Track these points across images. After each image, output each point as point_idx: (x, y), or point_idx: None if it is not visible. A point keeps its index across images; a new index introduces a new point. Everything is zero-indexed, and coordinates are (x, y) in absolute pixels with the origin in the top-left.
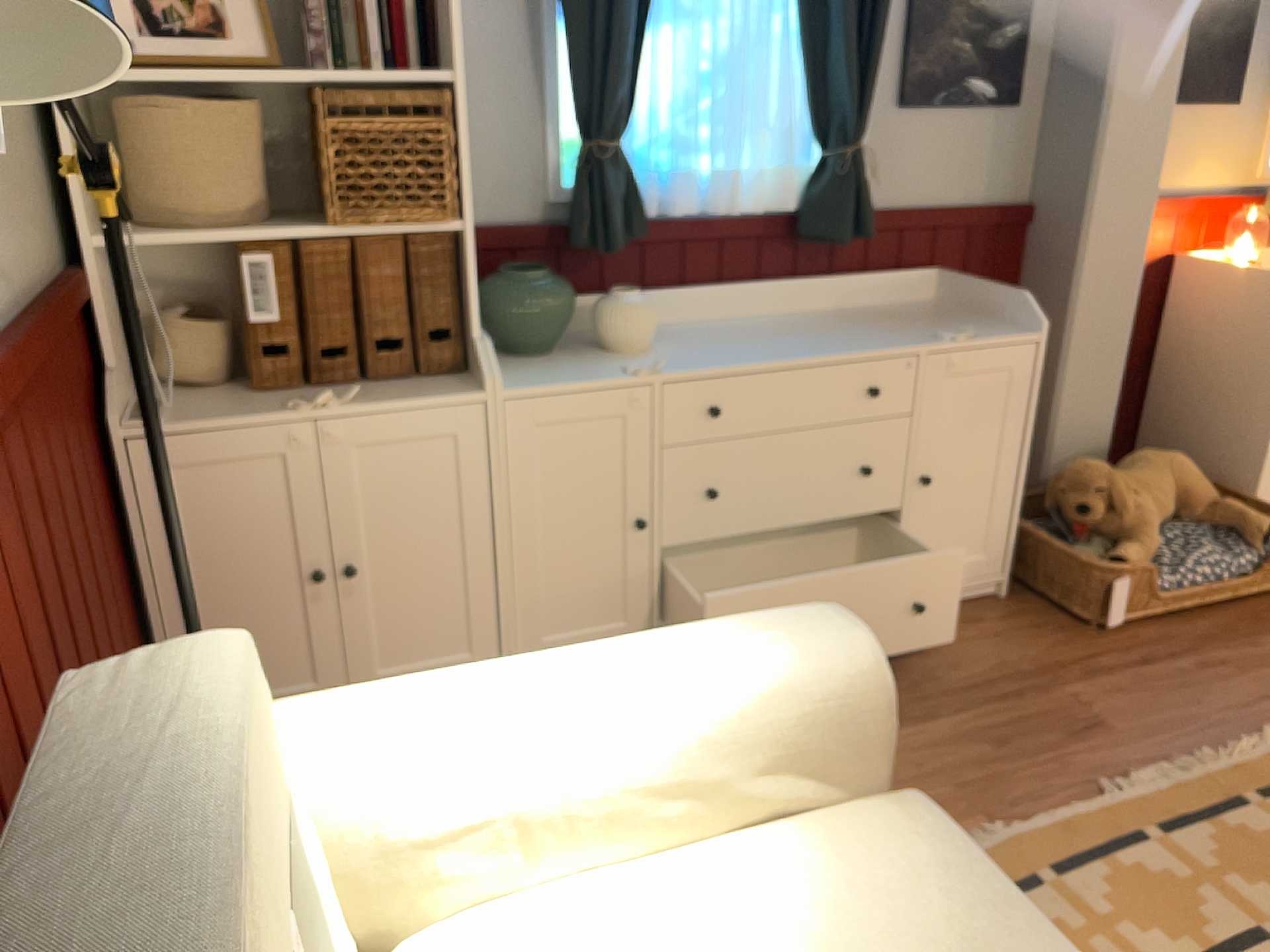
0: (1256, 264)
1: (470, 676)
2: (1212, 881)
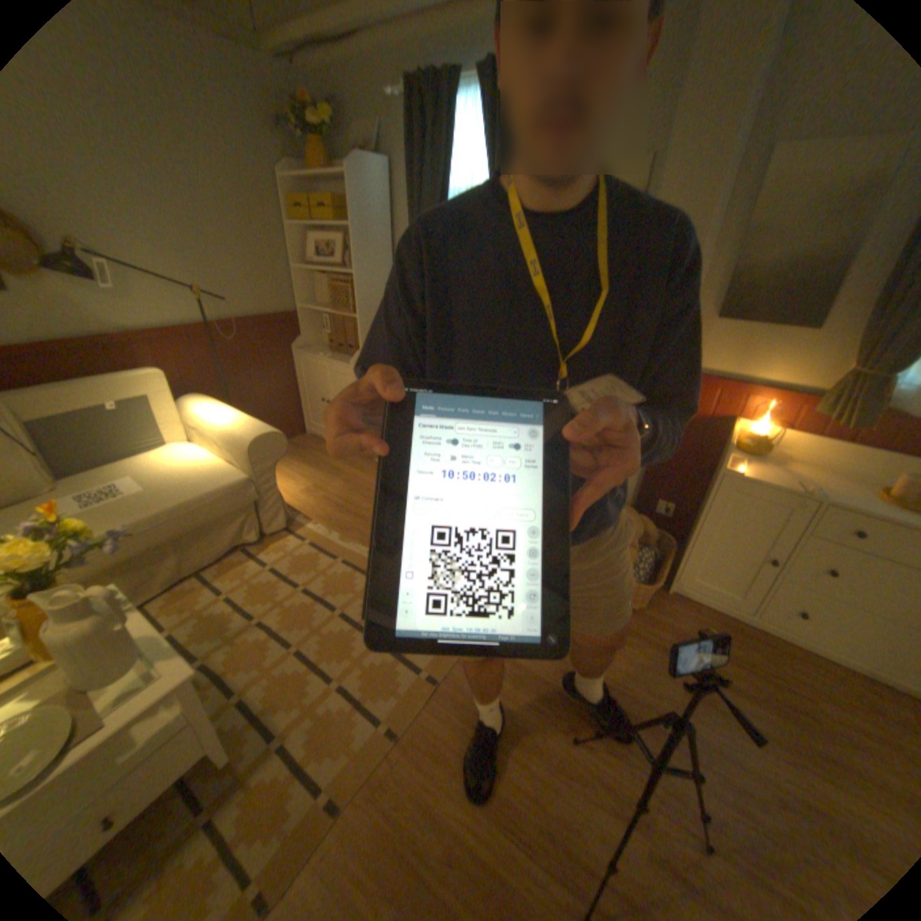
0: (756, 439)
1: (221, 407)
2: (357, 596)
